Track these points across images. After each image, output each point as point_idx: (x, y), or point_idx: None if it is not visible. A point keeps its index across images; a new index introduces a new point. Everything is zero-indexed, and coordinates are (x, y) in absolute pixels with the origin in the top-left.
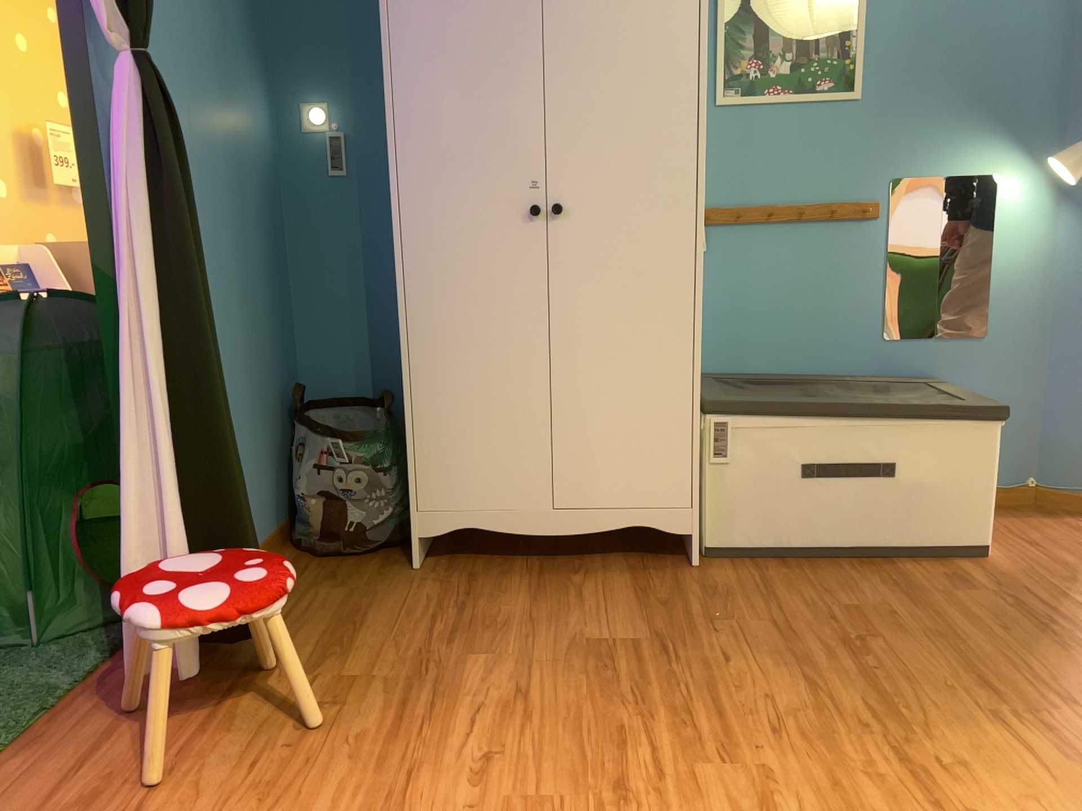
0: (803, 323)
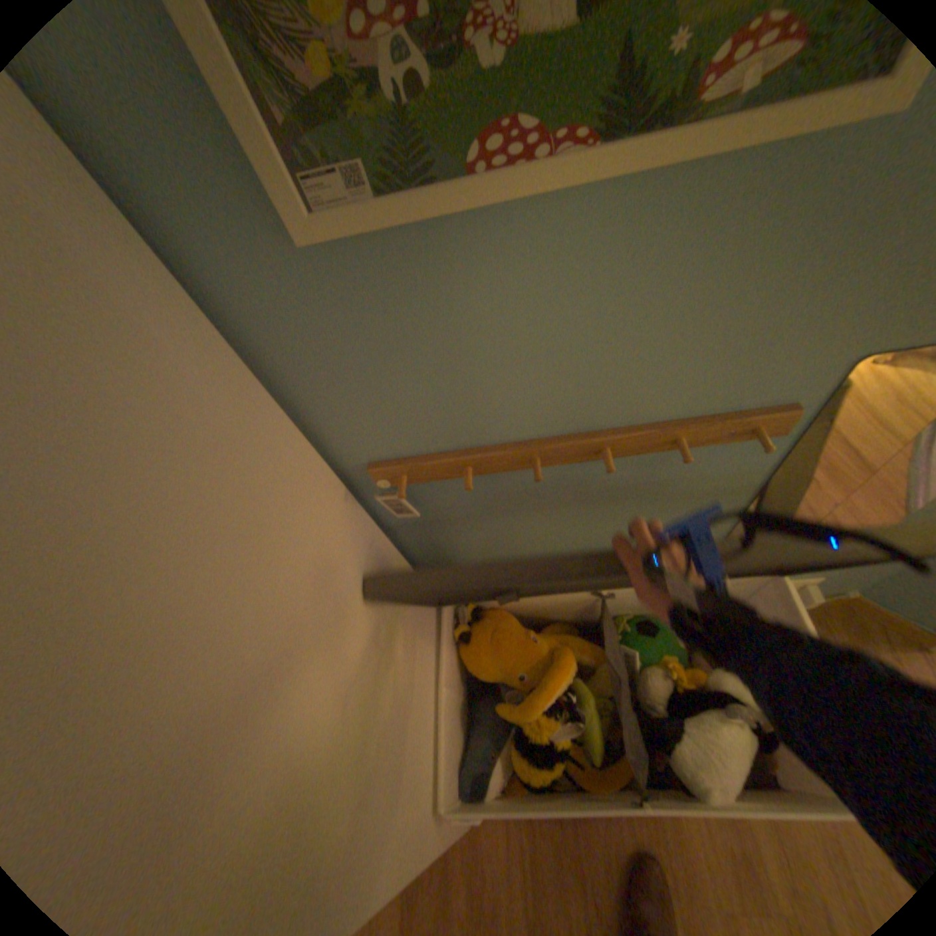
0: (601, 542)
